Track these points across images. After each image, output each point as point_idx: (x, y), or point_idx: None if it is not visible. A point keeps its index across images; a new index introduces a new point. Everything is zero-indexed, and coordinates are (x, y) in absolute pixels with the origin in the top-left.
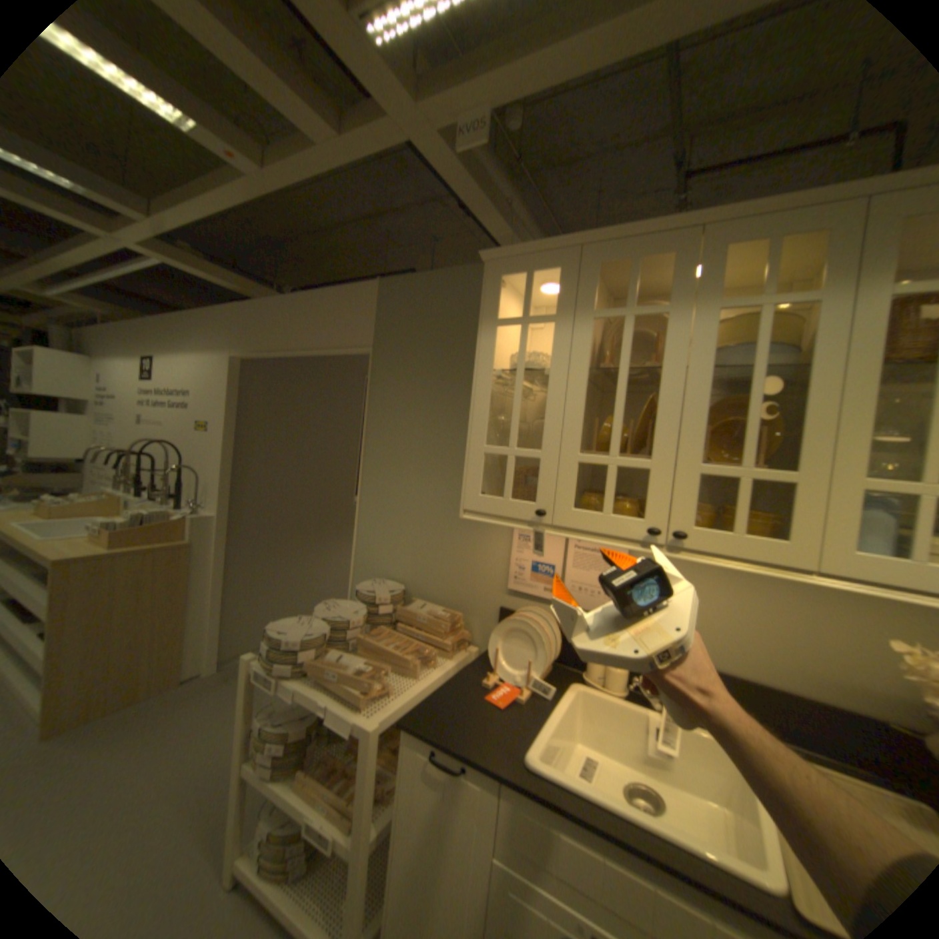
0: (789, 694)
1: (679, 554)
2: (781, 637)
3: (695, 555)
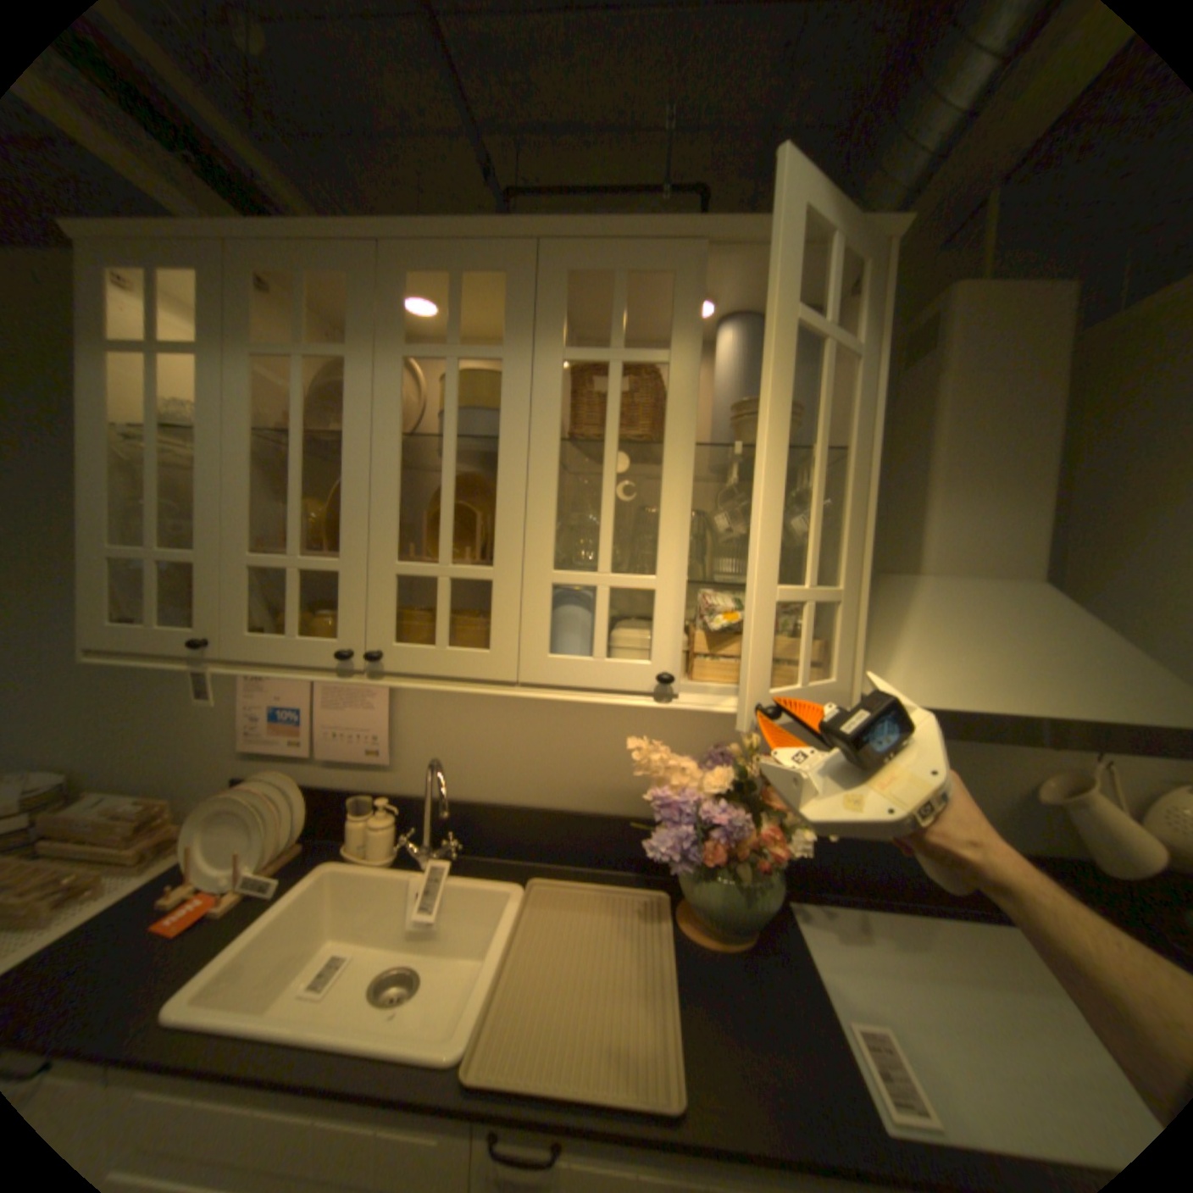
0: (565, 812)
1: (381, 680)
2: (555, 752)
3: (400, 679)
